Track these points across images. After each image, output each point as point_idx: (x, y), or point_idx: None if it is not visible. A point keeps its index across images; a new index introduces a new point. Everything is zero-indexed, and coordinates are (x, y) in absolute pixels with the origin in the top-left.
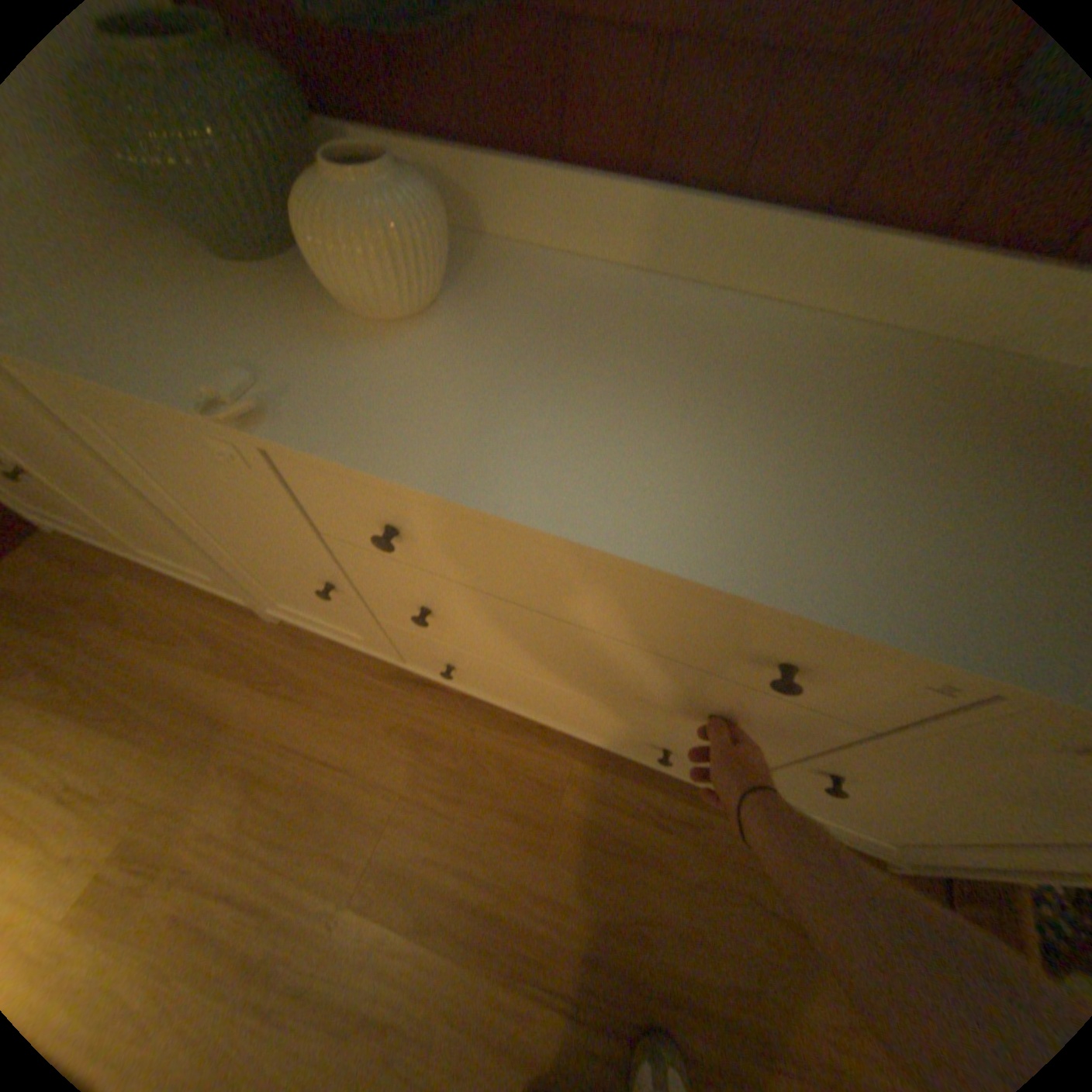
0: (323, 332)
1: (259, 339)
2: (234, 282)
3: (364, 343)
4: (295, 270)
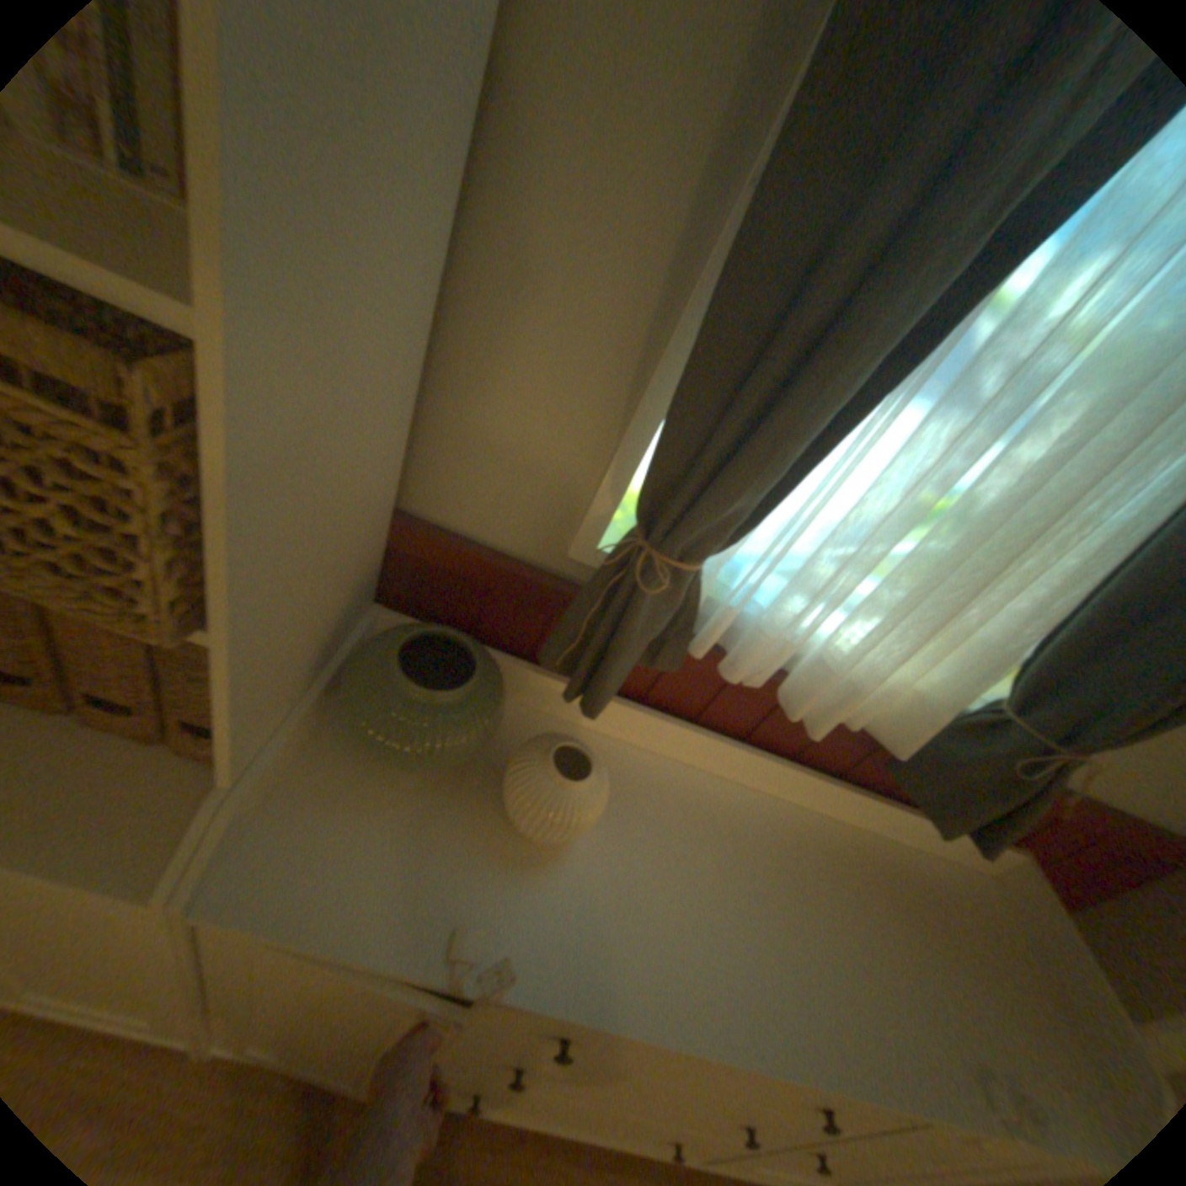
0: (515, 864)
1: (472, 881)
2: (422, 802)
3: (547, 873)
4: (465, 781)
